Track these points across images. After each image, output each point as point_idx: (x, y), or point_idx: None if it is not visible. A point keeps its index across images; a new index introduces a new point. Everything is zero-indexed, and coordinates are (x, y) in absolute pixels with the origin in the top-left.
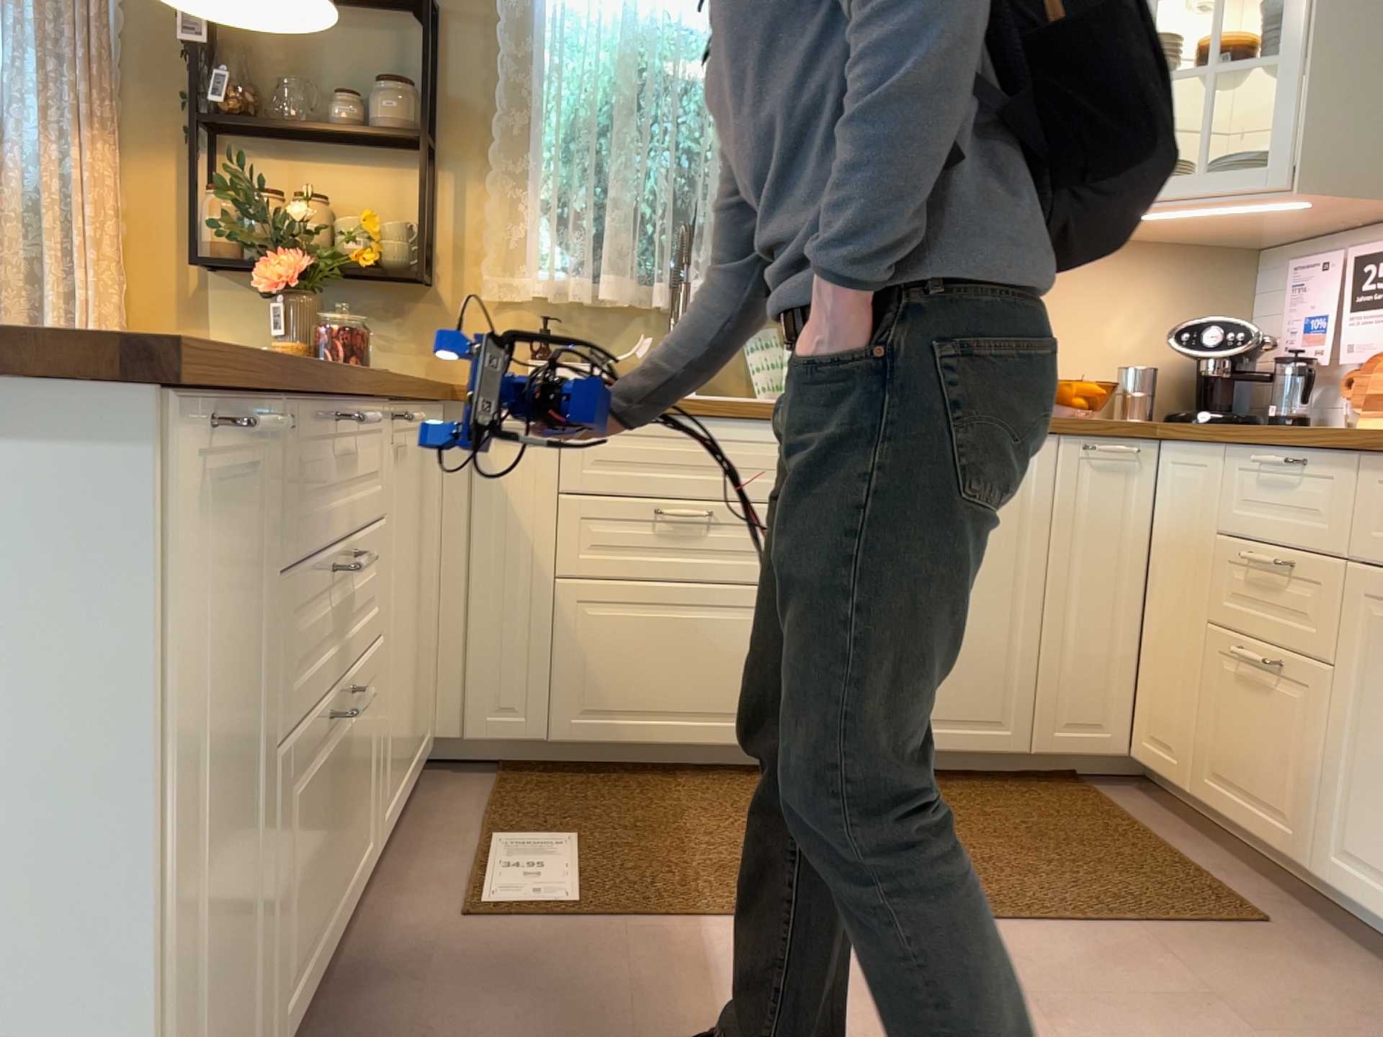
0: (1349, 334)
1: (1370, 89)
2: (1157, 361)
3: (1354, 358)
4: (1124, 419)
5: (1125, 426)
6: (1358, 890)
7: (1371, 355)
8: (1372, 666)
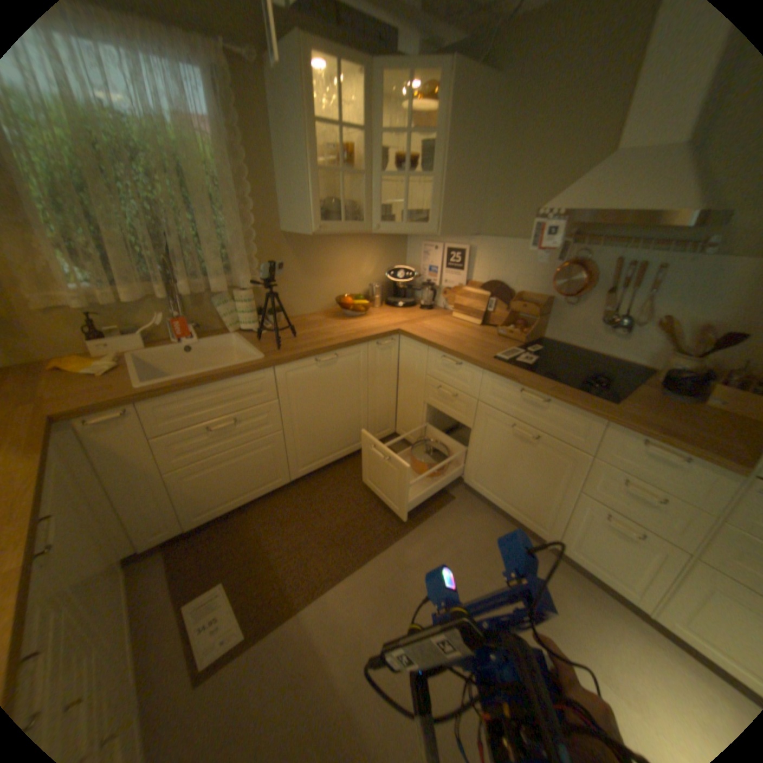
0: (444, 277)
1: (459, 191)
2: (377, 278)
3: (445, 285)
4: (384, 328)
5: (387, 334)
6: (479, 489)
7: (451, 286)
8: (485, 433)
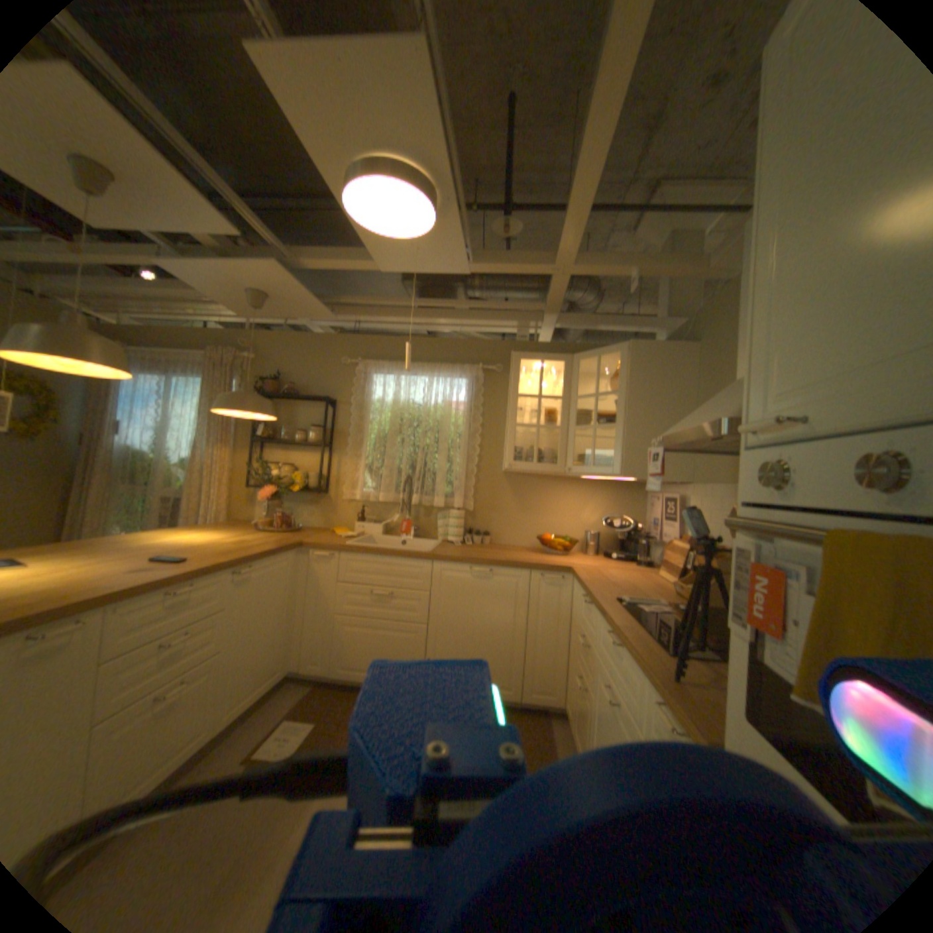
0: (664, 530)
1: (652, 438)
2: (604, 528)
3: (666, 541)
4: (560, 564)
5: (556, 568)
6: None
7: (669, 541)
8: (598, 704)
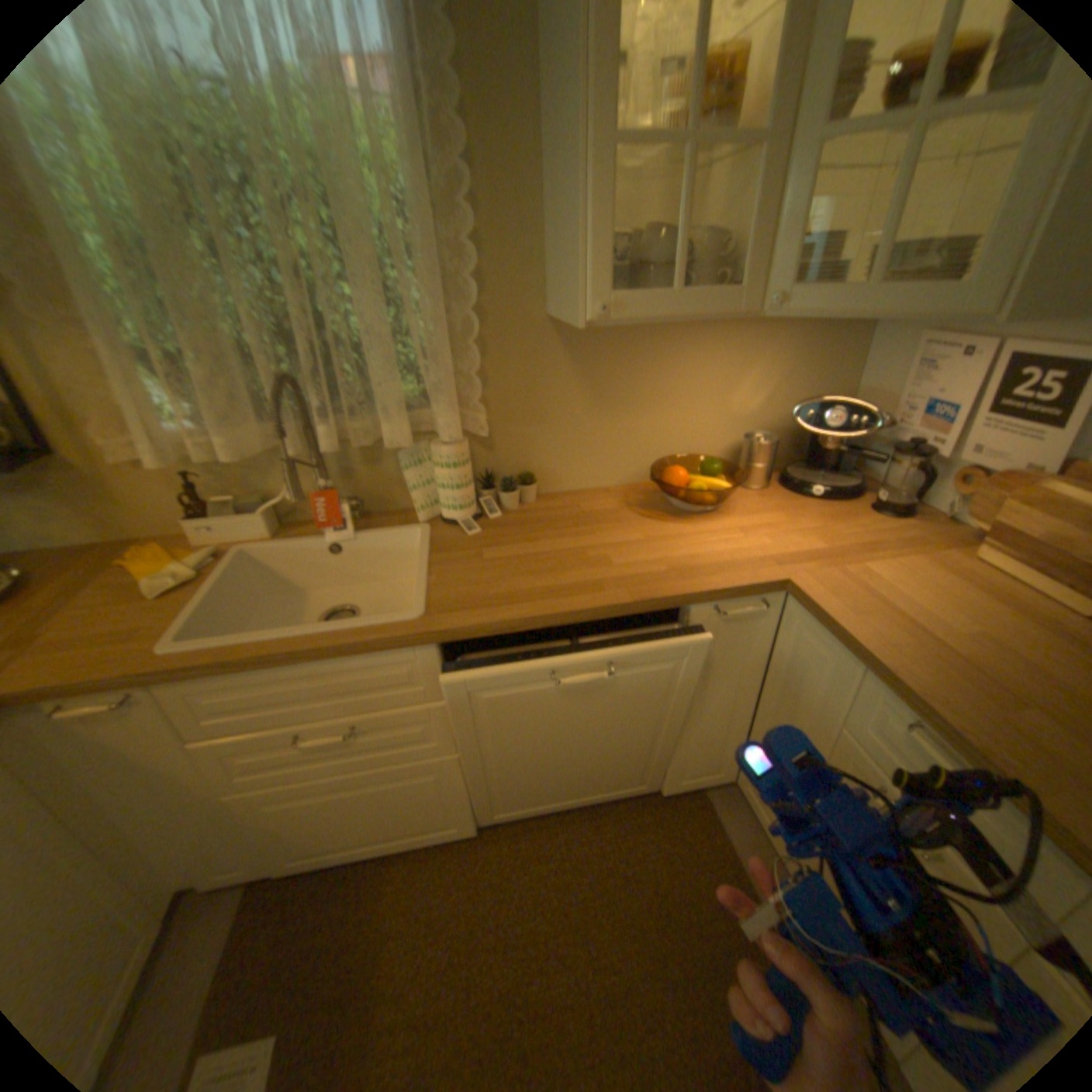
0: (981, 436)
1: None
2: (776, 417)
3: (978, 459)
4: (754, 566)
5: (757, 588)
6: None
7: (1004, 468)
8: None
